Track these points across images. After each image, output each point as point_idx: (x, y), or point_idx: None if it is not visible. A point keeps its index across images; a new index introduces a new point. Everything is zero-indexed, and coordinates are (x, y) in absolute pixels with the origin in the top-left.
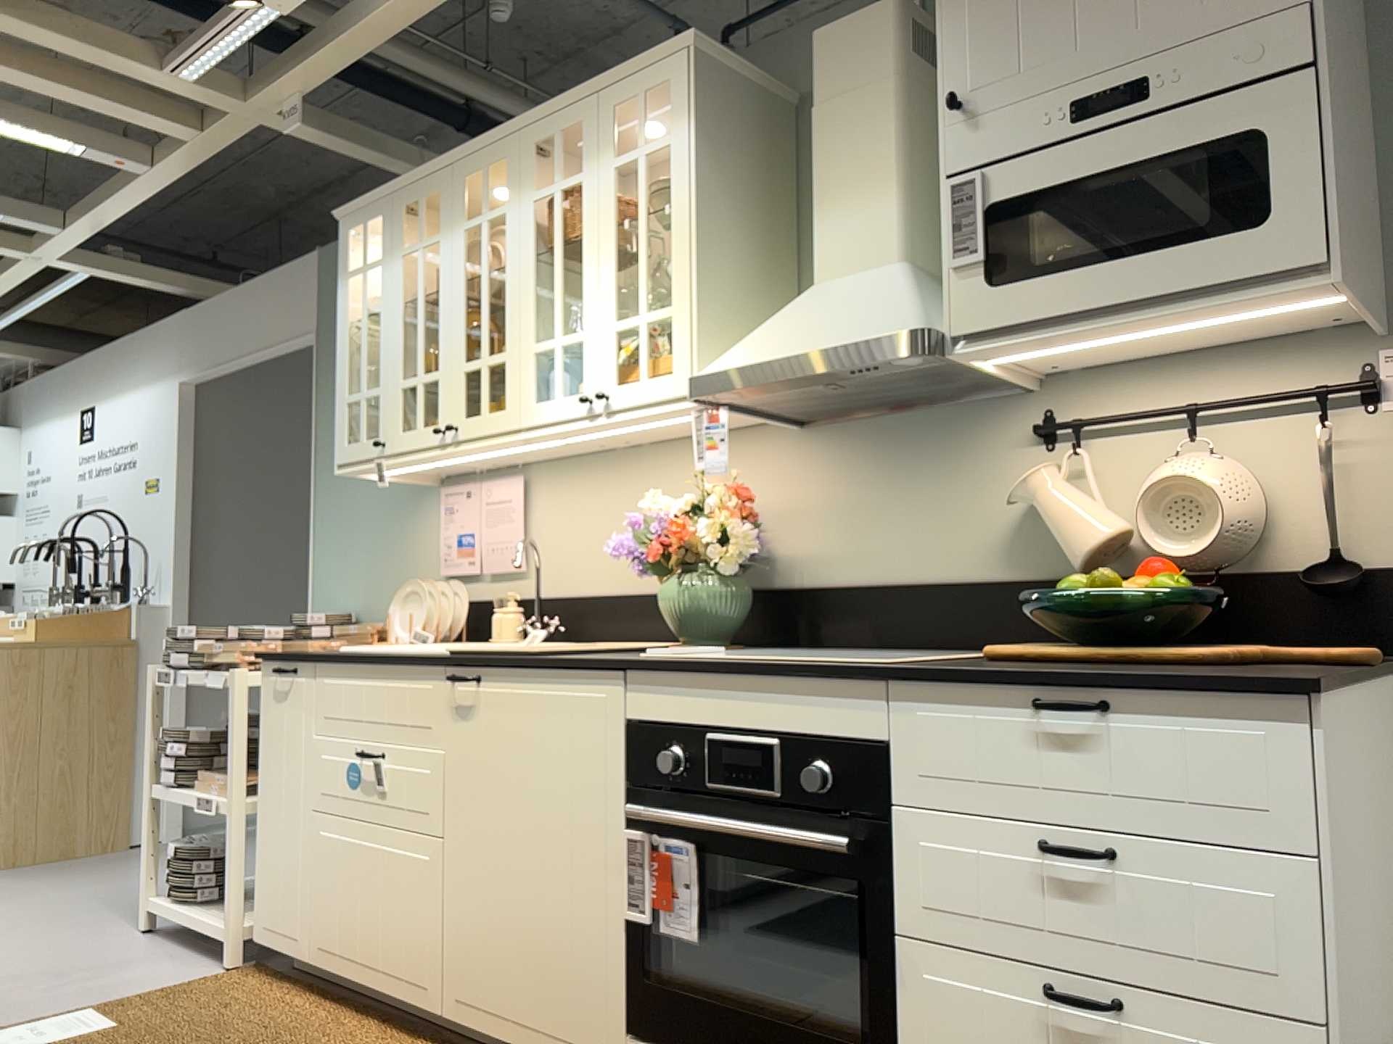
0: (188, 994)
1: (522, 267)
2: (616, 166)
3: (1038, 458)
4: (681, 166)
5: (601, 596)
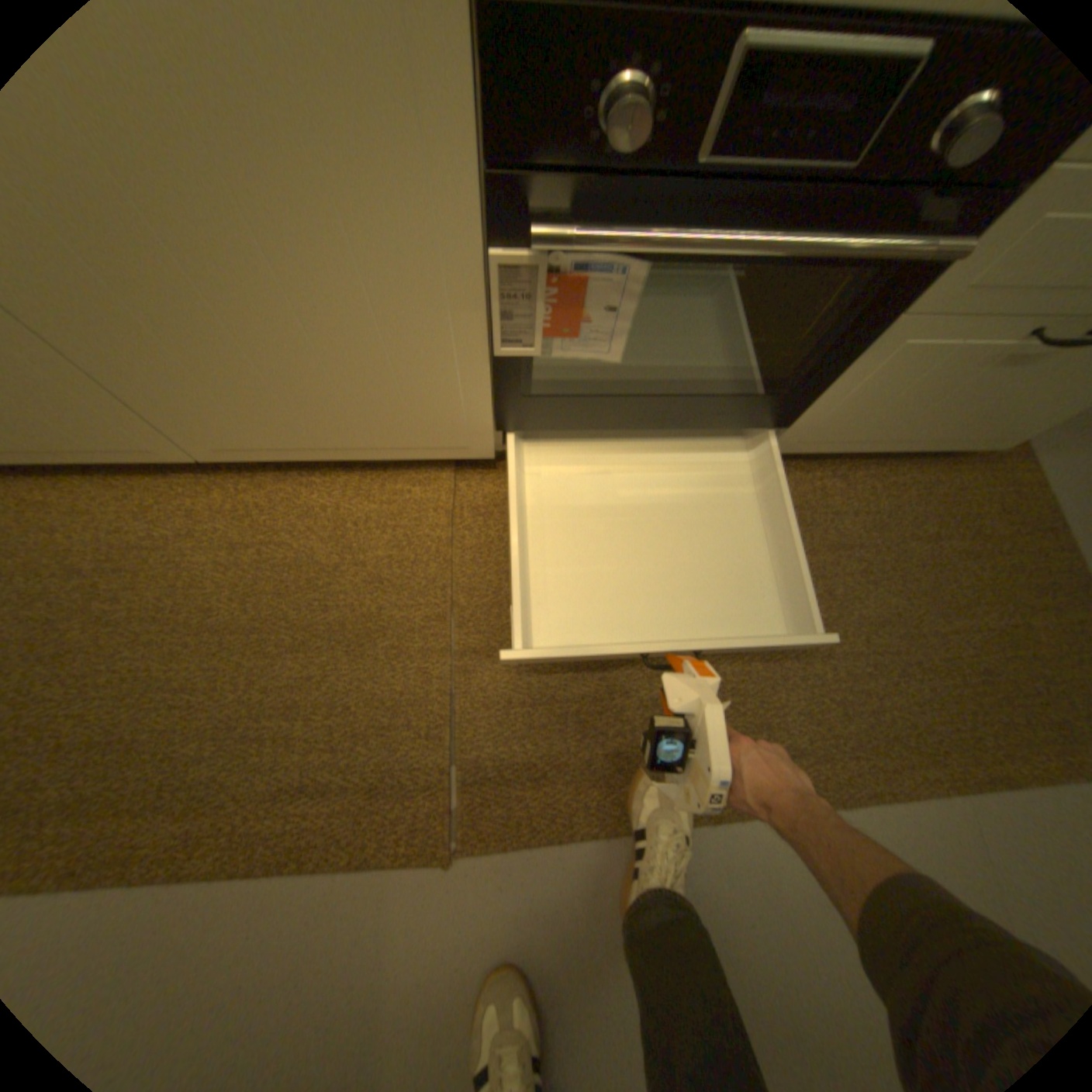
0: None
1: None
2: None
3: None
4: None
5: None
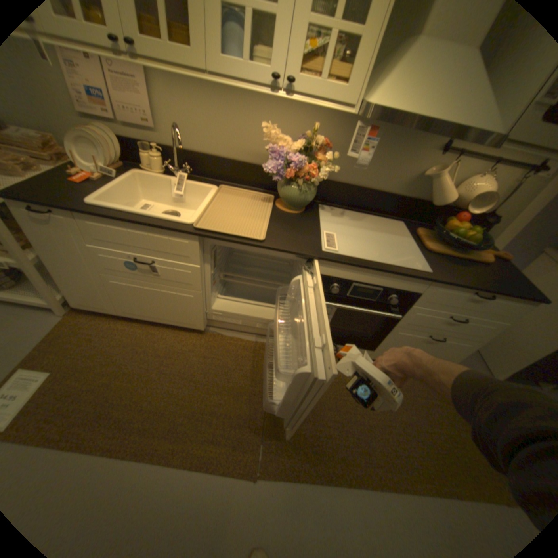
0: (61, 339)
1: None
2: None
3: (437, 155)
4: None
5: (212, 155)
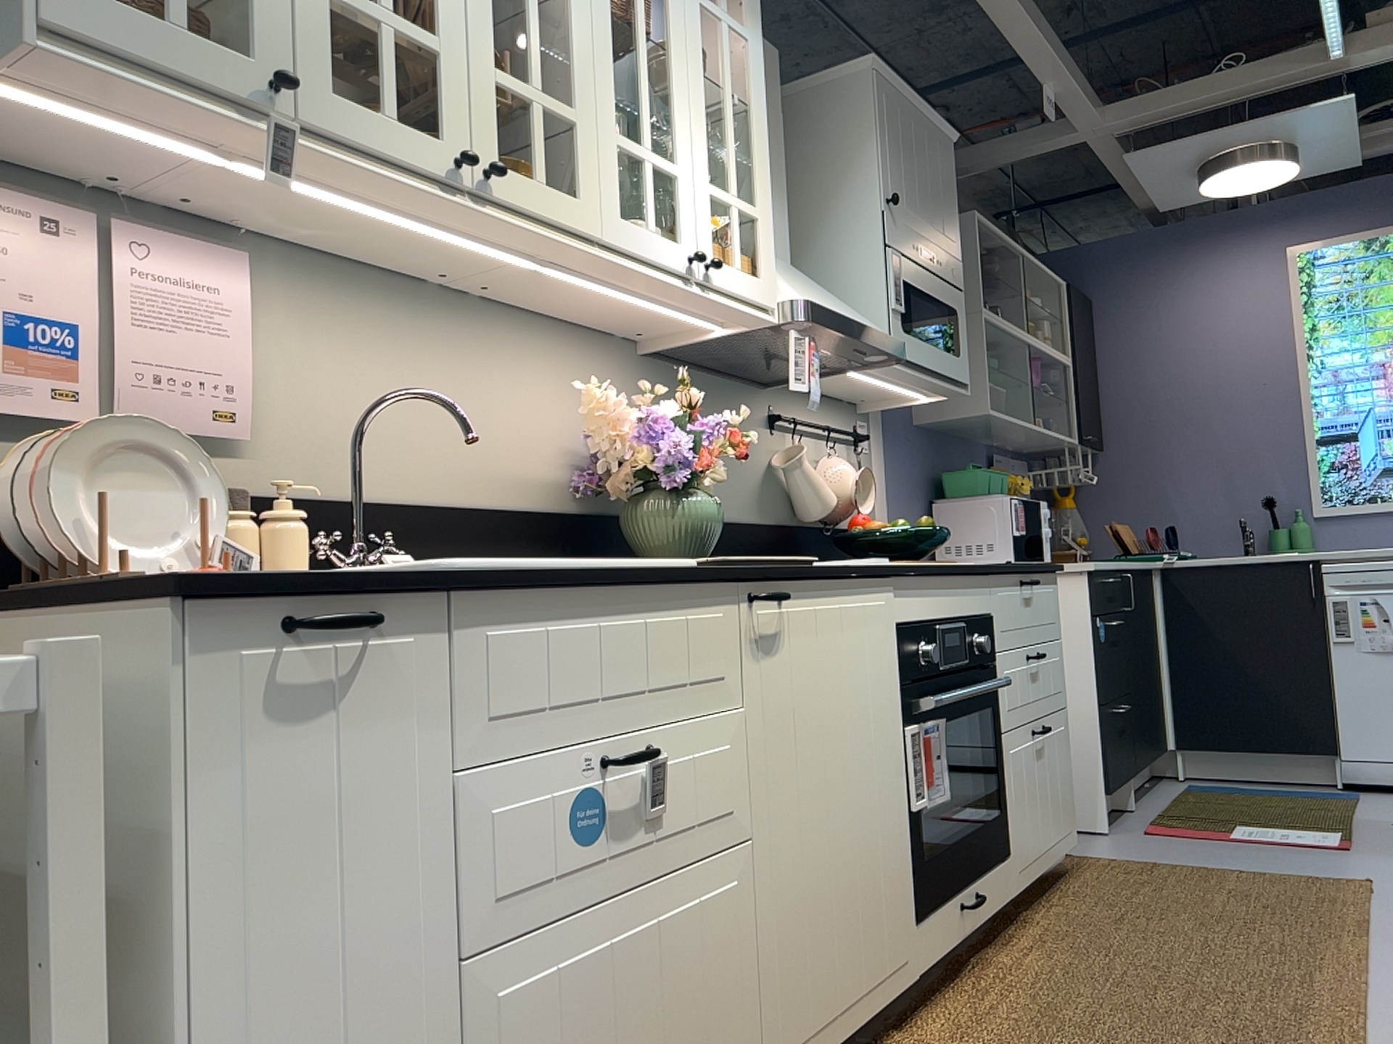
0: None
1: (597, 8)
2: (704, 6)
3: (771, 438)
4: (760, 75)
5: (419, 505)
